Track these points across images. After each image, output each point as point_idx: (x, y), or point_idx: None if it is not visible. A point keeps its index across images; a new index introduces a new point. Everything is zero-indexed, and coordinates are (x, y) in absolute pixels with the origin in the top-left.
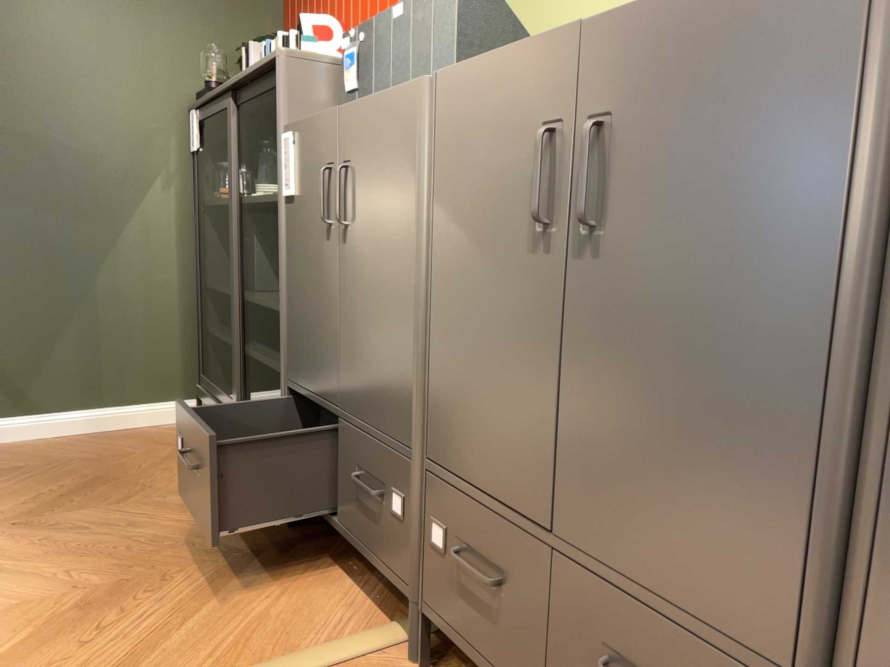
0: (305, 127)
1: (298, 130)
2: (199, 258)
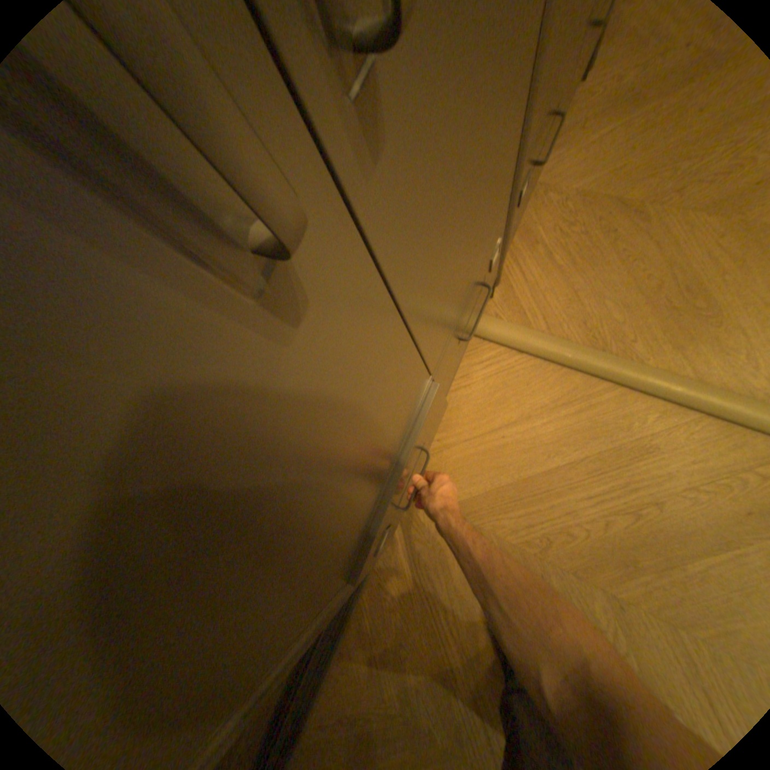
0: None
1: None
2: None
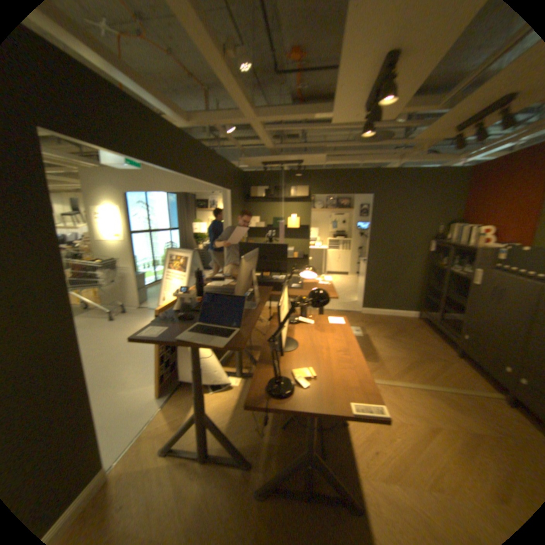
0: (487, 271)
1: (484, 270)
2: (427, 277)
